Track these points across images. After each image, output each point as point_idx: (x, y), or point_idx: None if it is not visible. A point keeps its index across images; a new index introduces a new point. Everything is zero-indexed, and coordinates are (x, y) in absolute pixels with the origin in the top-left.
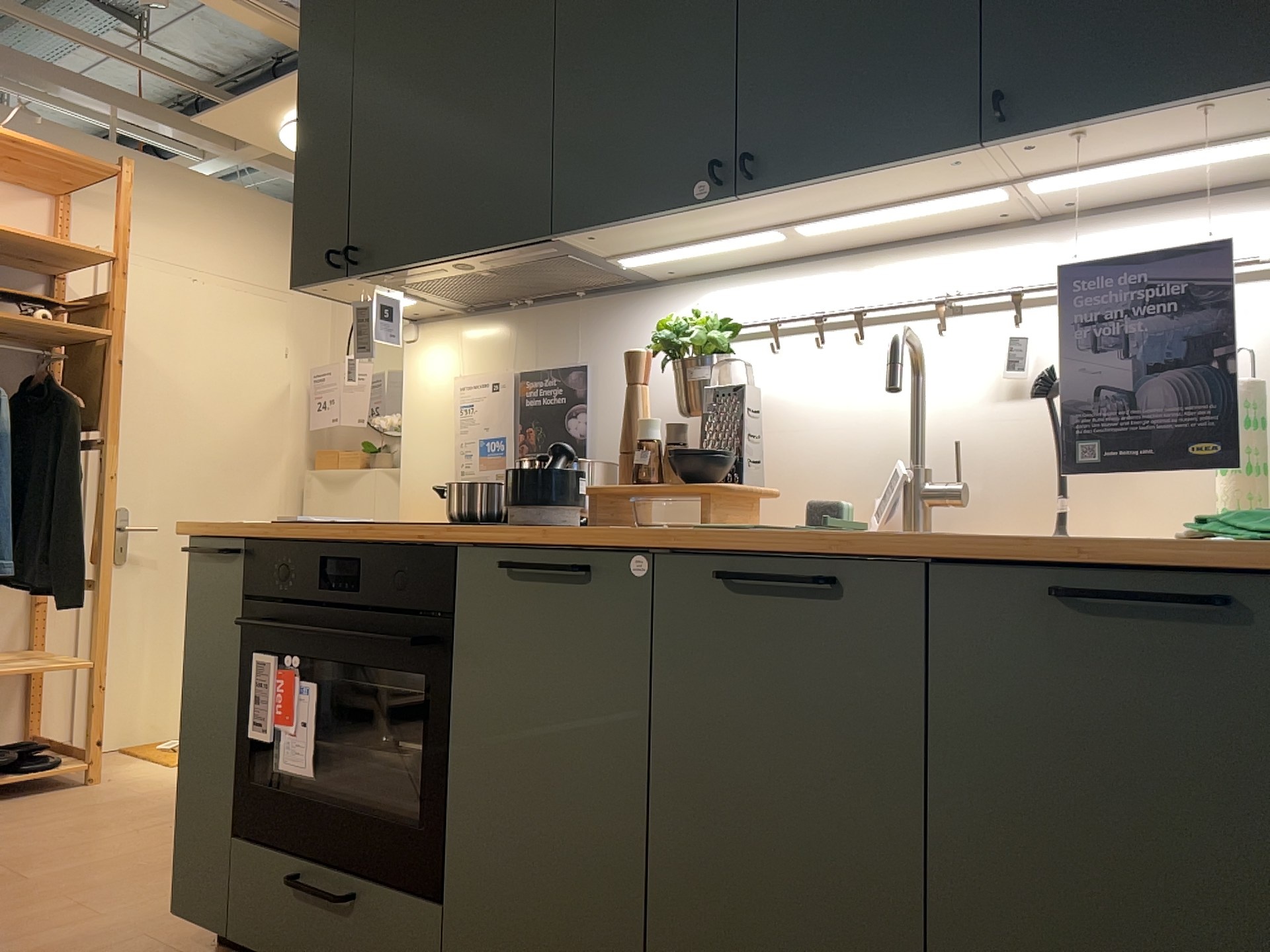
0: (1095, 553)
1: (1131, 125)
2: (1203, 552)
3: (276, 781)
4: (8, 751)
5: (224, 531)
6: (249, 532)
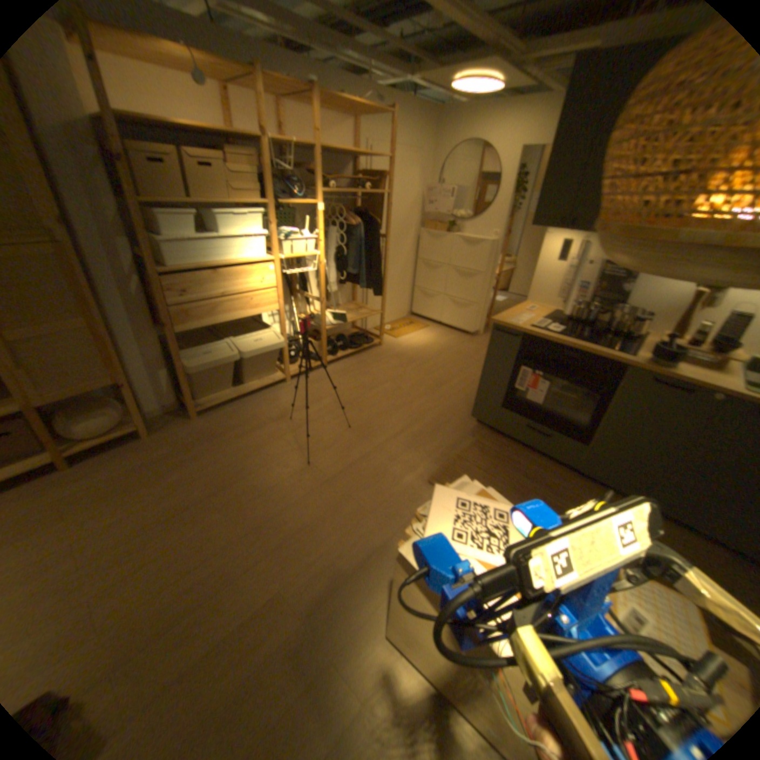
0: None
1: None
2: None
3: (515, 396)
4: (361, 339)
5: (513, 328)
6: (522, 330)
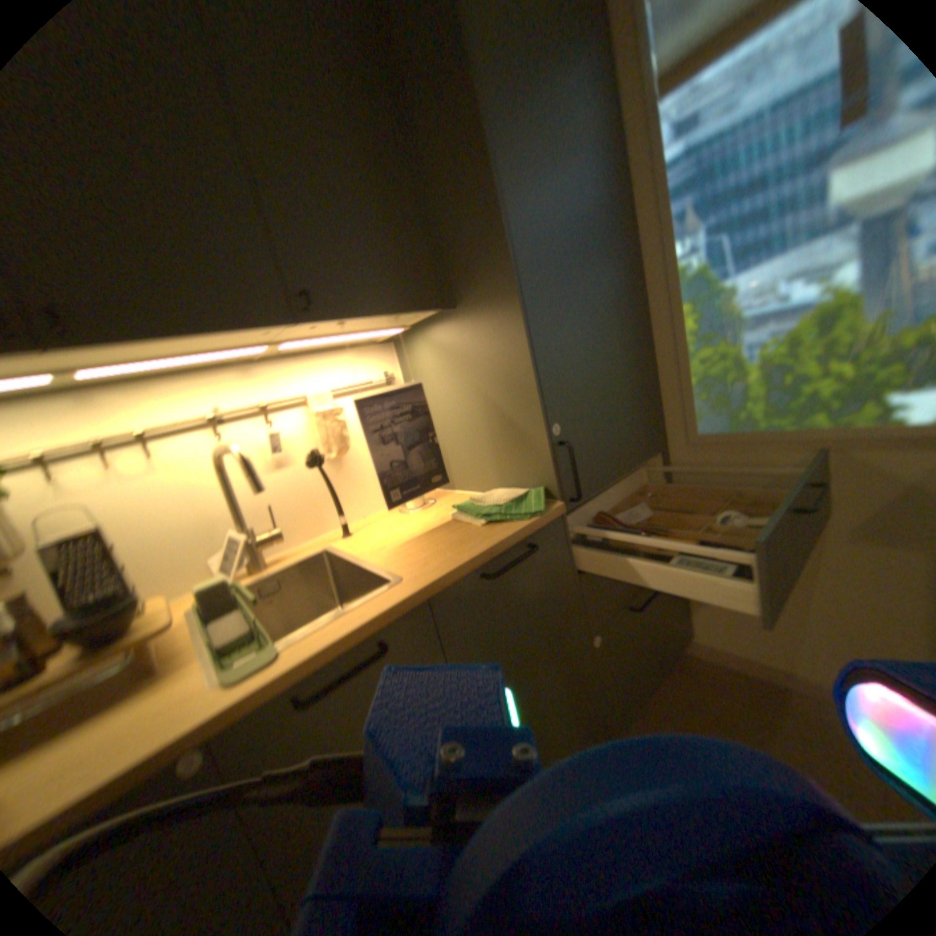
0: (490, 551)
1: (364, 319)
2: (521, 532)
3: None
4: None
5: None
6: None
